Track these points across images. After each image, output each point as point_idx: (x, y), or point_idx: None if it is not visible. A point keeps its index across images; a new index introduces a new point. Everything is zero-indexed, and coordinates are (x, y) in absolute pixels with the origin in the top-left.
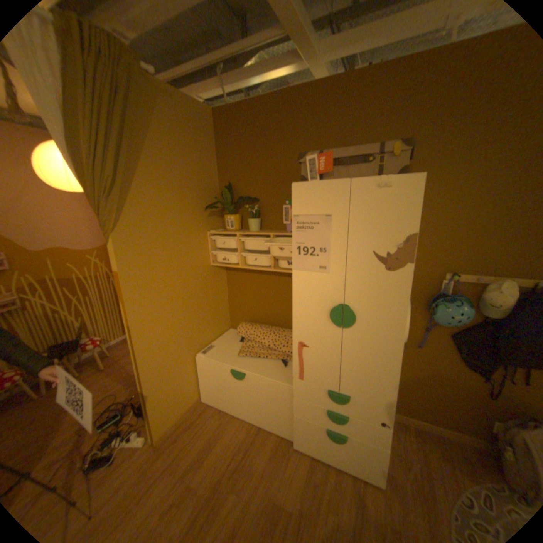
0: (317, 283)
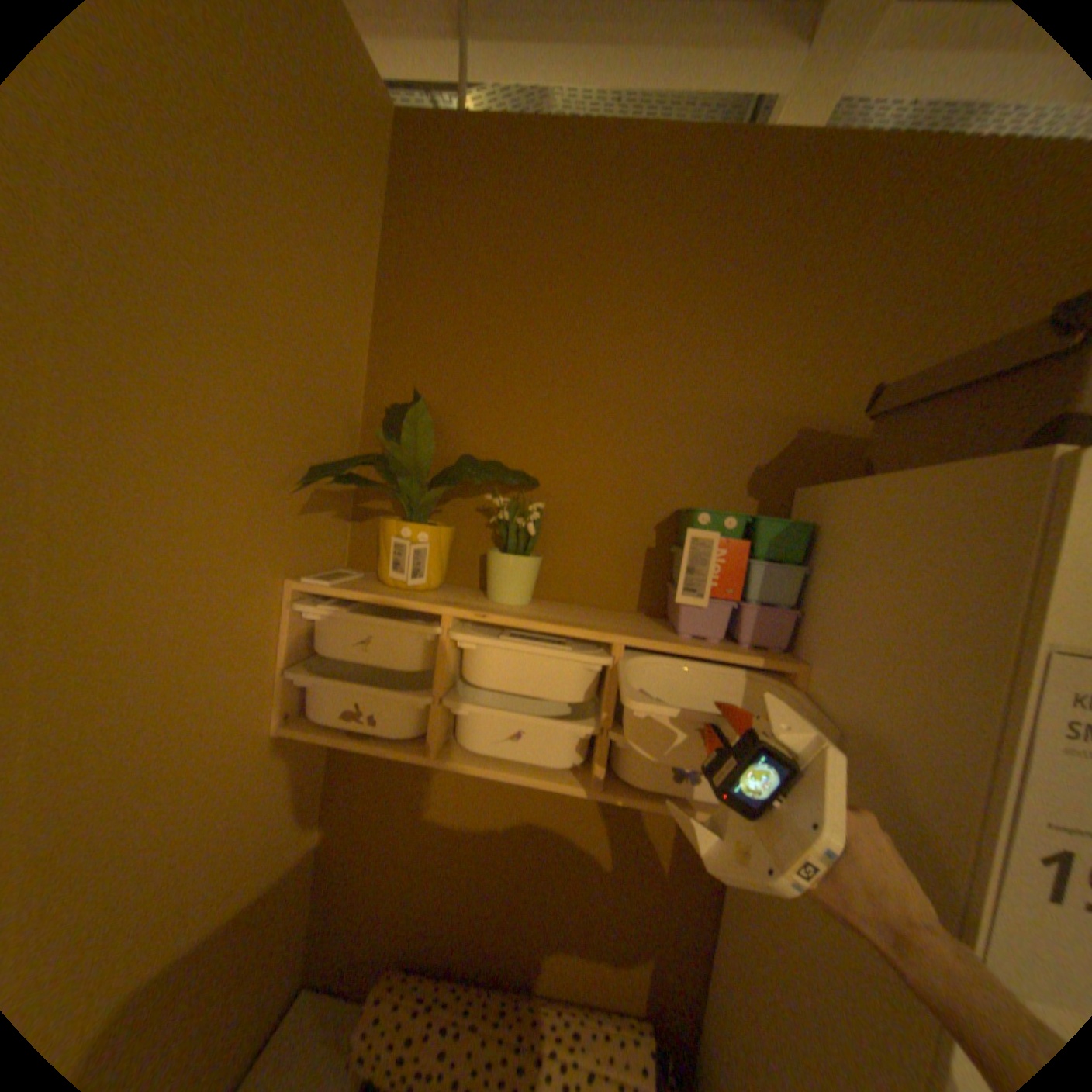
0: None
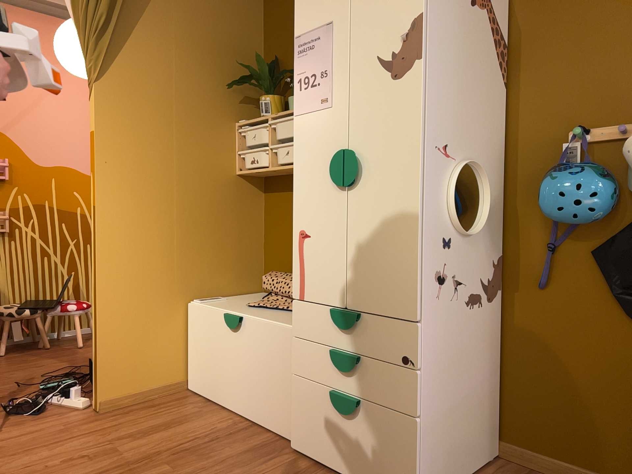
0: (319, 126)
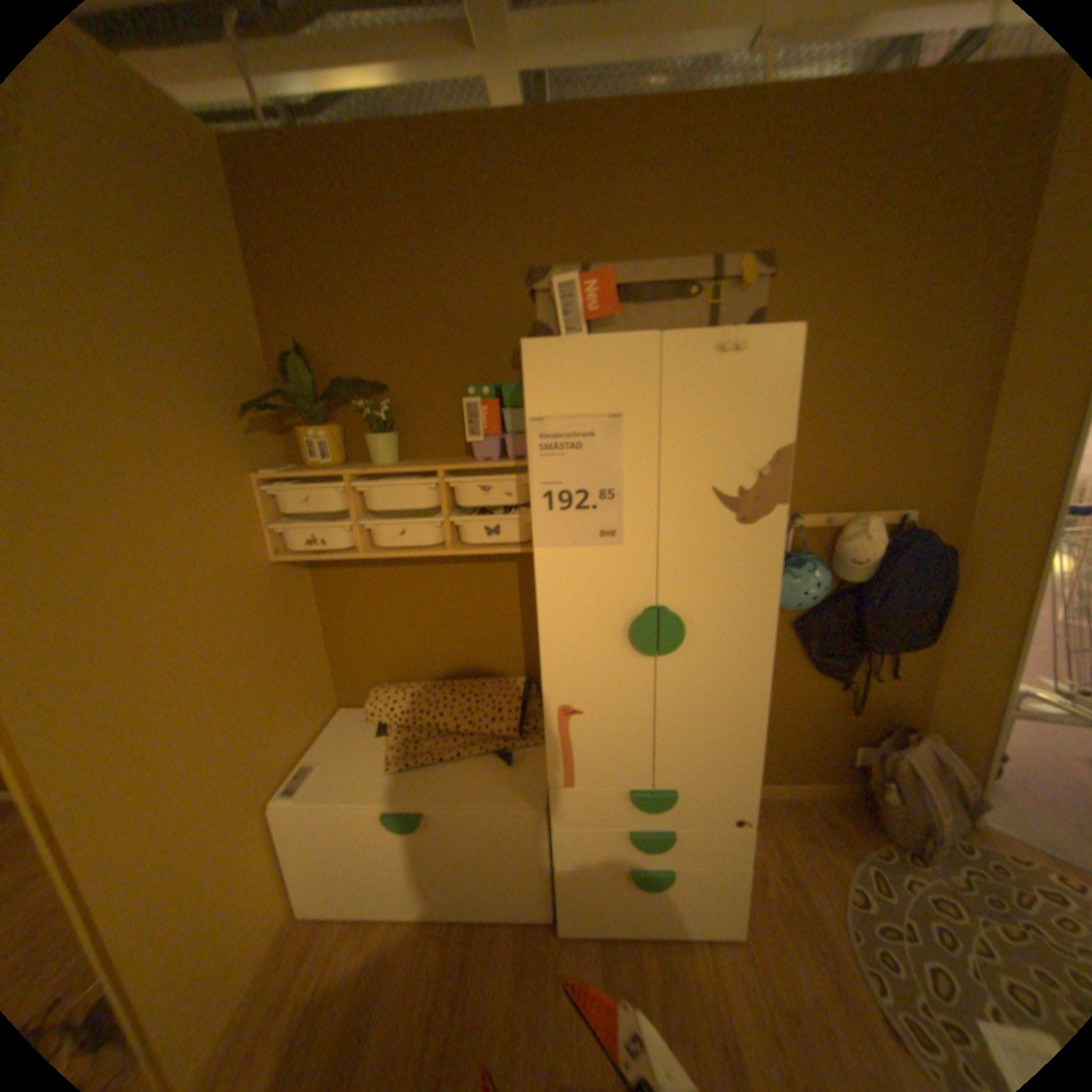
0: (597, 570)
